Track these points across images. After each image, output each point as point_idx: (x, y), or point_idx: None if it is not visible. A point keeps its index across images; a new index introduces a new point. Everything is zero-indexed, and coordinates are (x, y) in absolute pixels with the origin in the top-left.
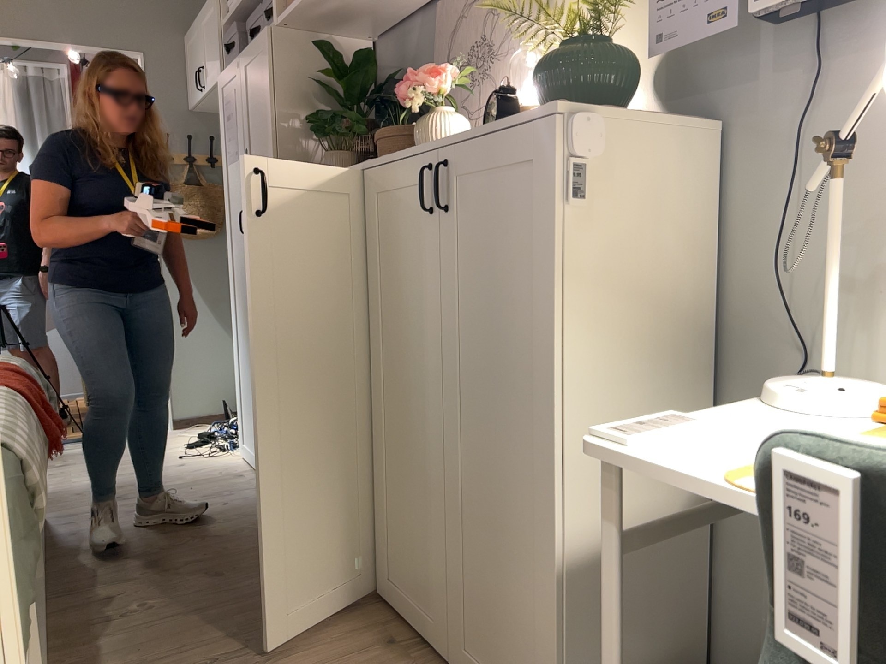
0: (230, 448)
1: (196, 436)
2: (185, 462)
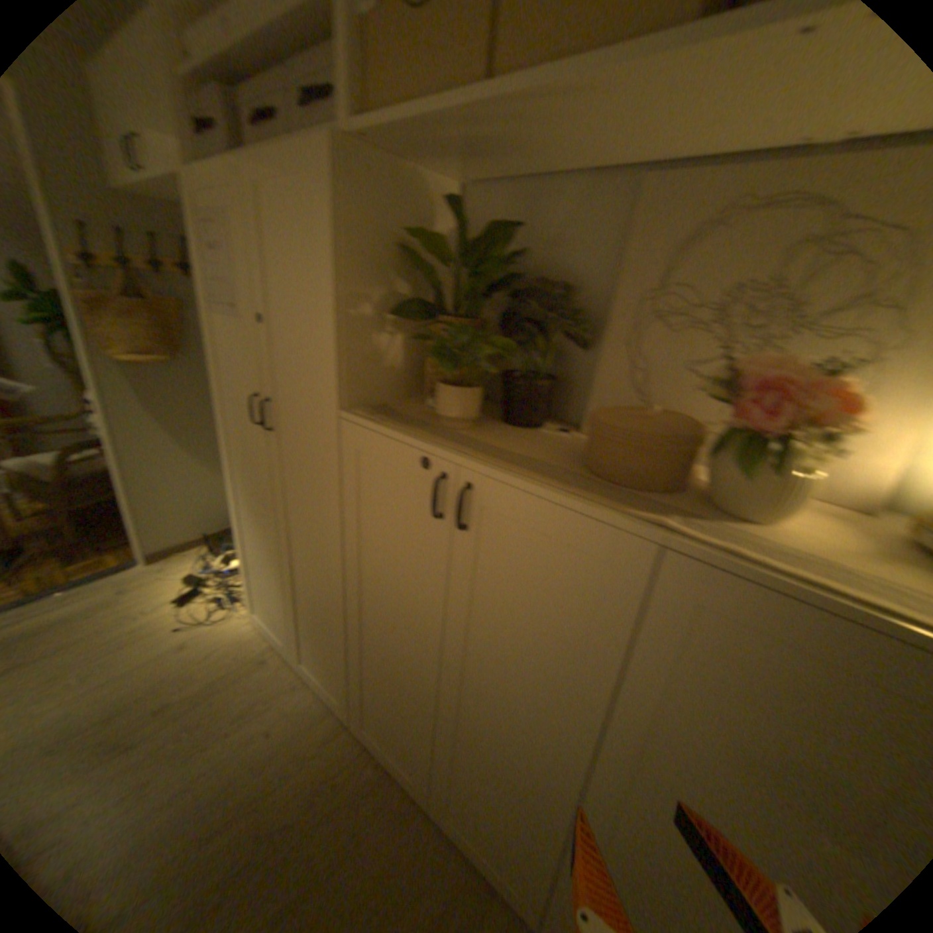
0: (228, 603)
1: (178, 581)
2: (180, 639)
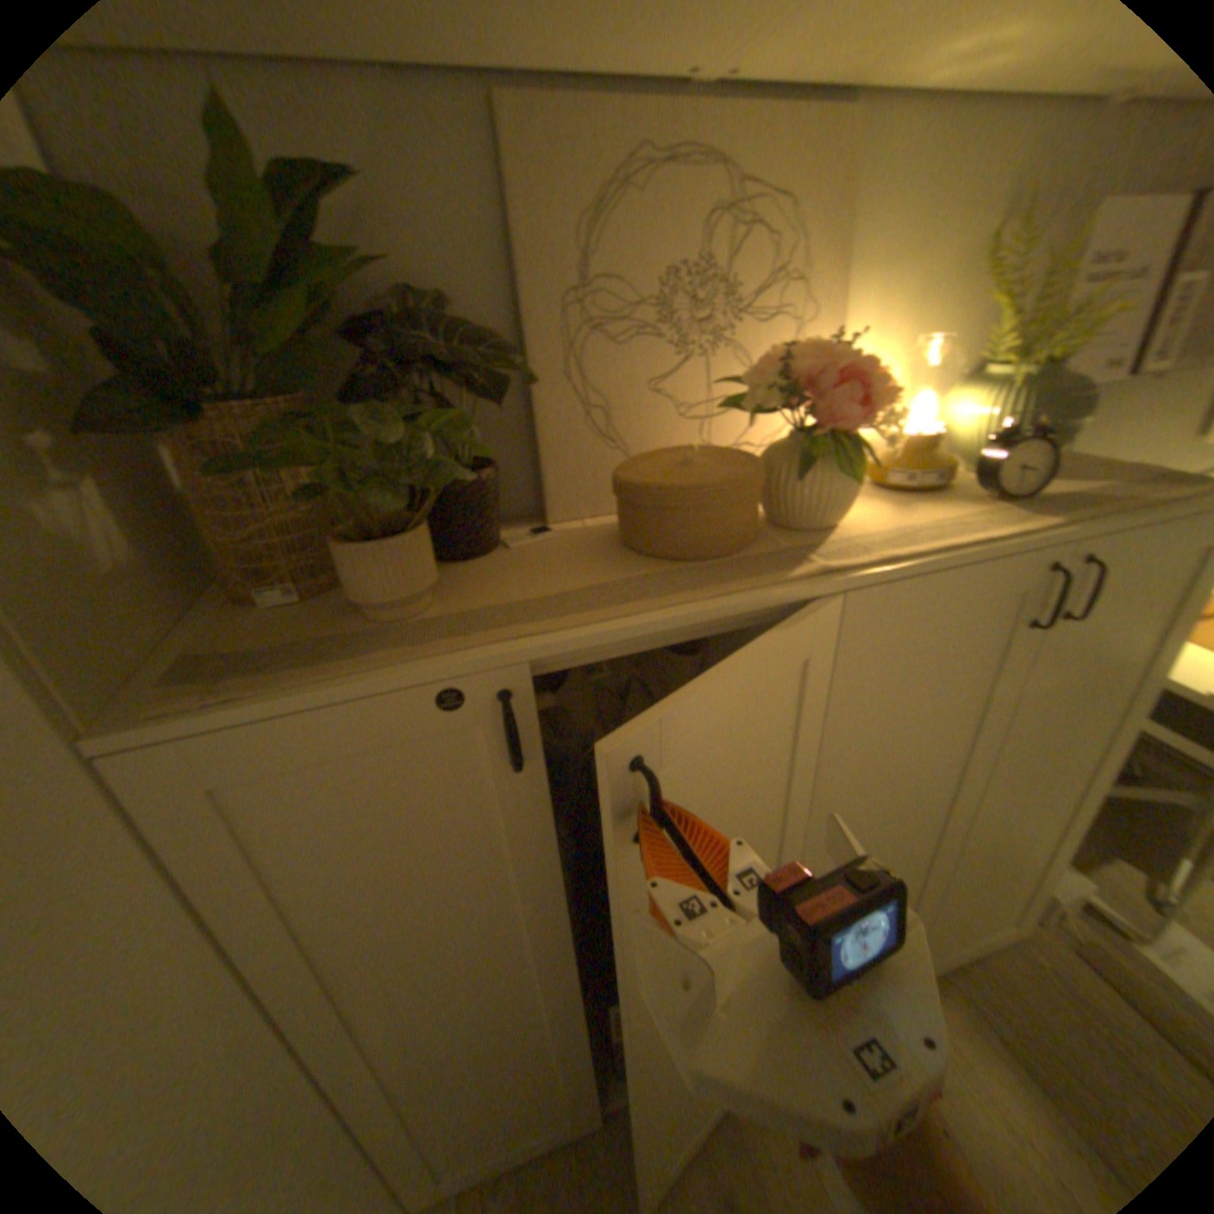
0: None
1: None
2: None
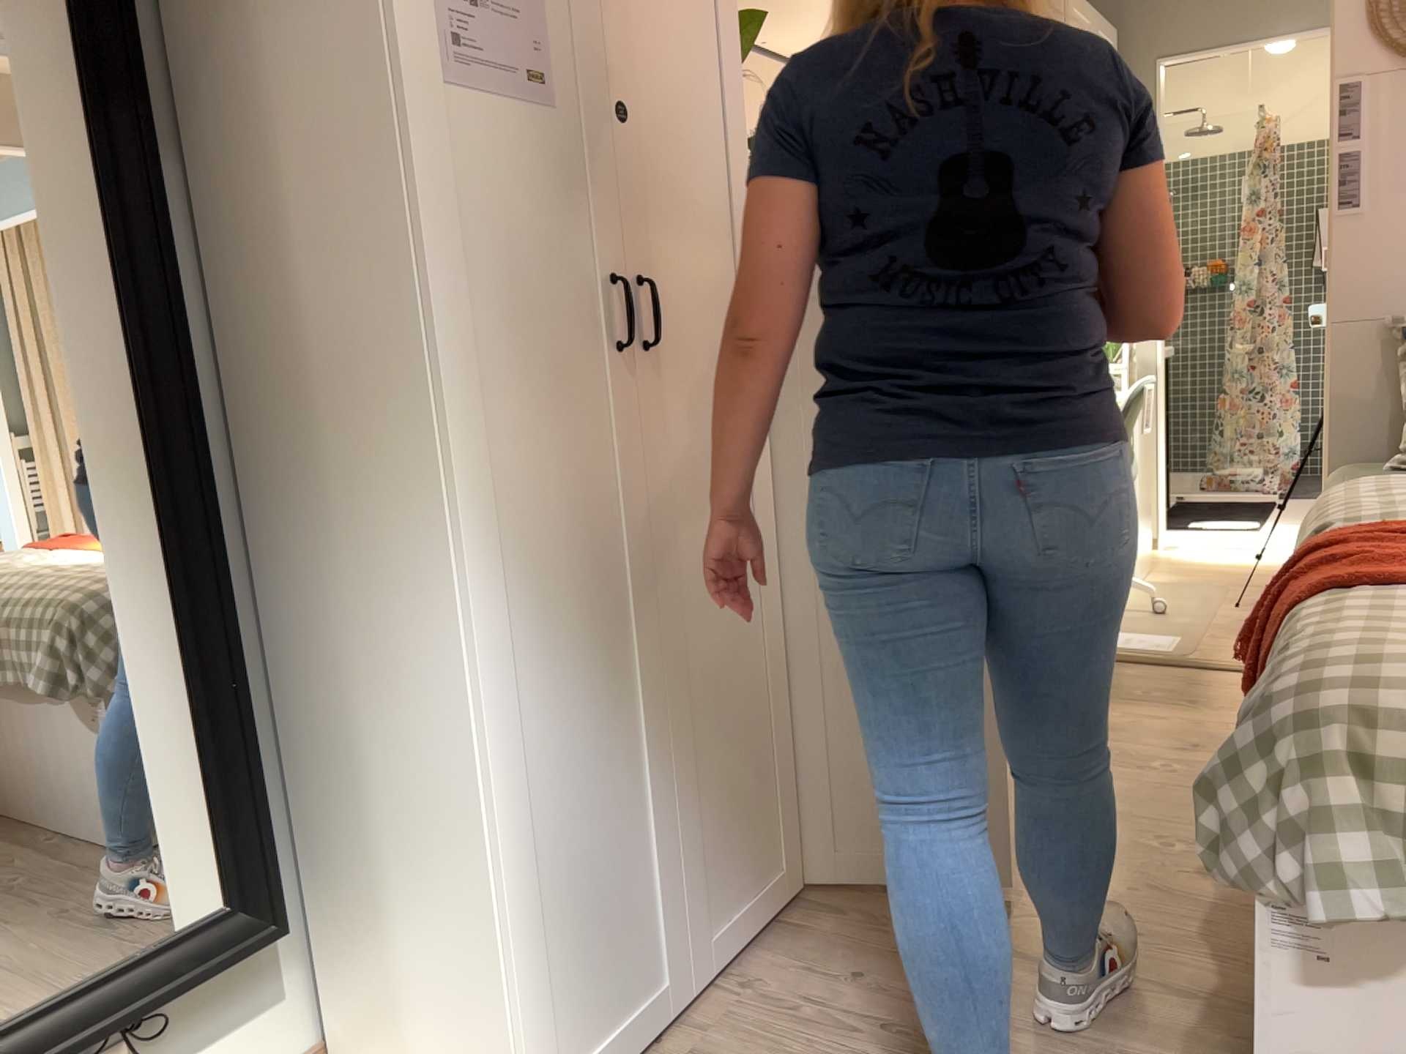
0: None
1: None
2: None
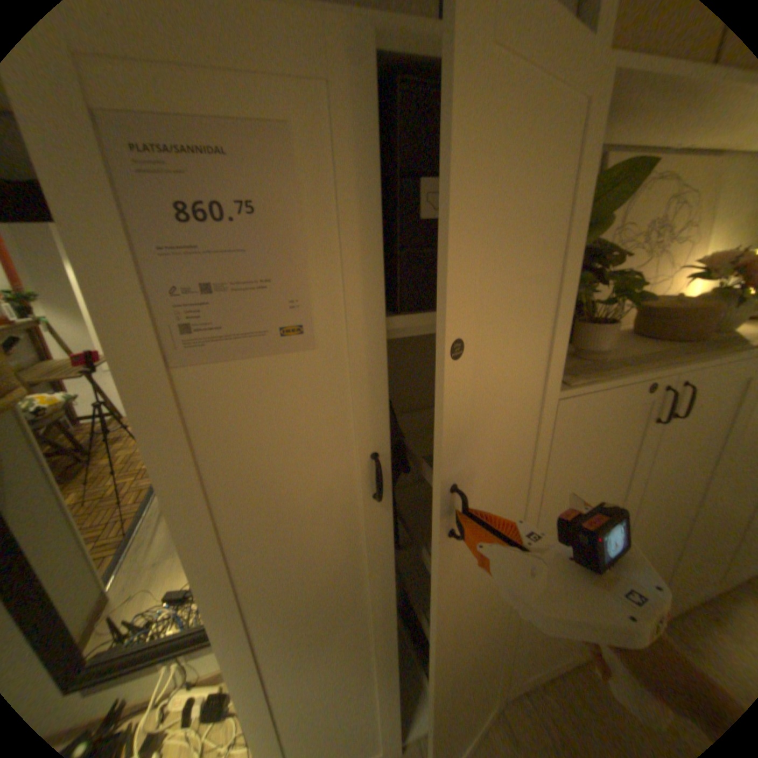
0: None
1: None
2: None
